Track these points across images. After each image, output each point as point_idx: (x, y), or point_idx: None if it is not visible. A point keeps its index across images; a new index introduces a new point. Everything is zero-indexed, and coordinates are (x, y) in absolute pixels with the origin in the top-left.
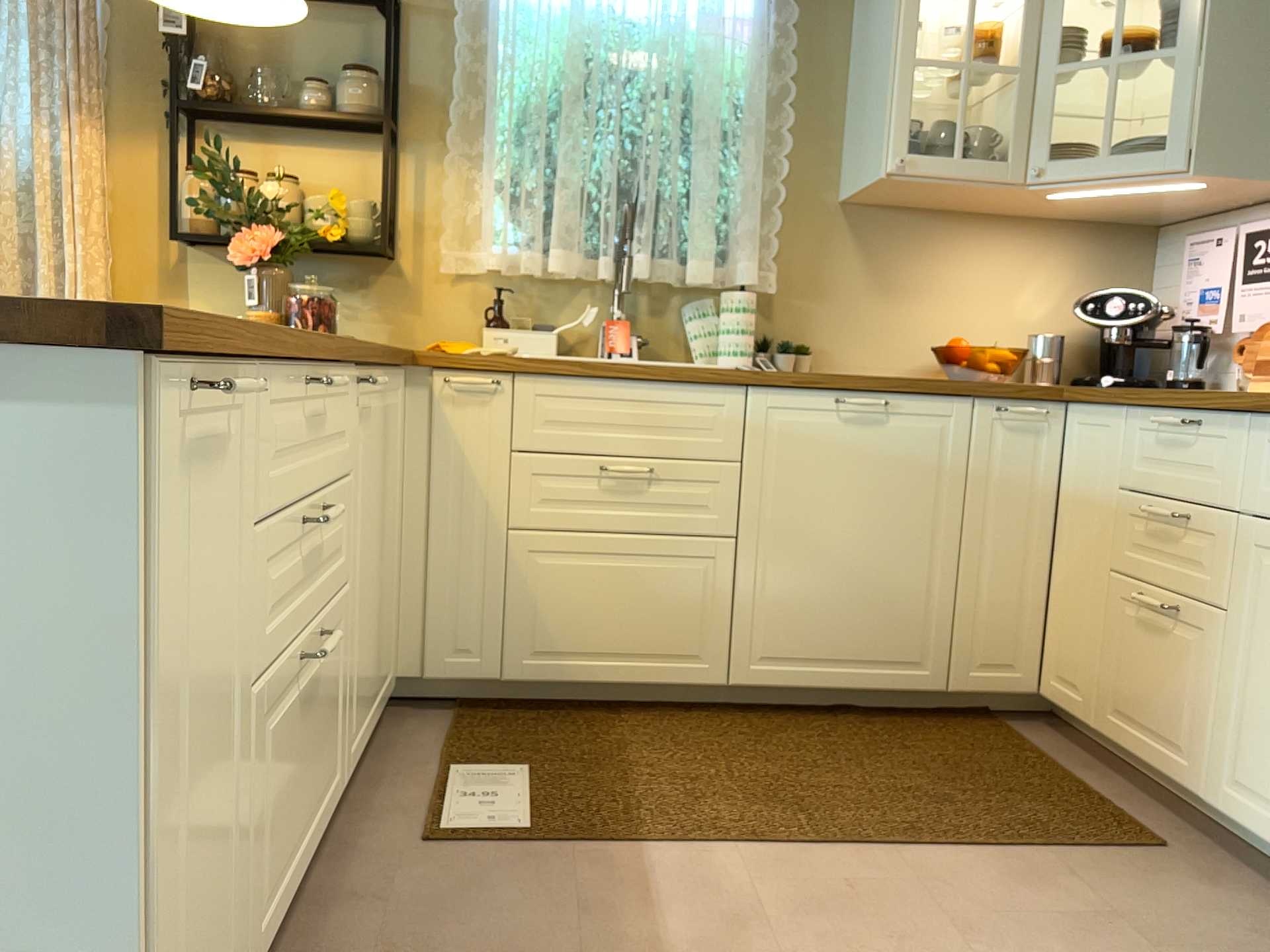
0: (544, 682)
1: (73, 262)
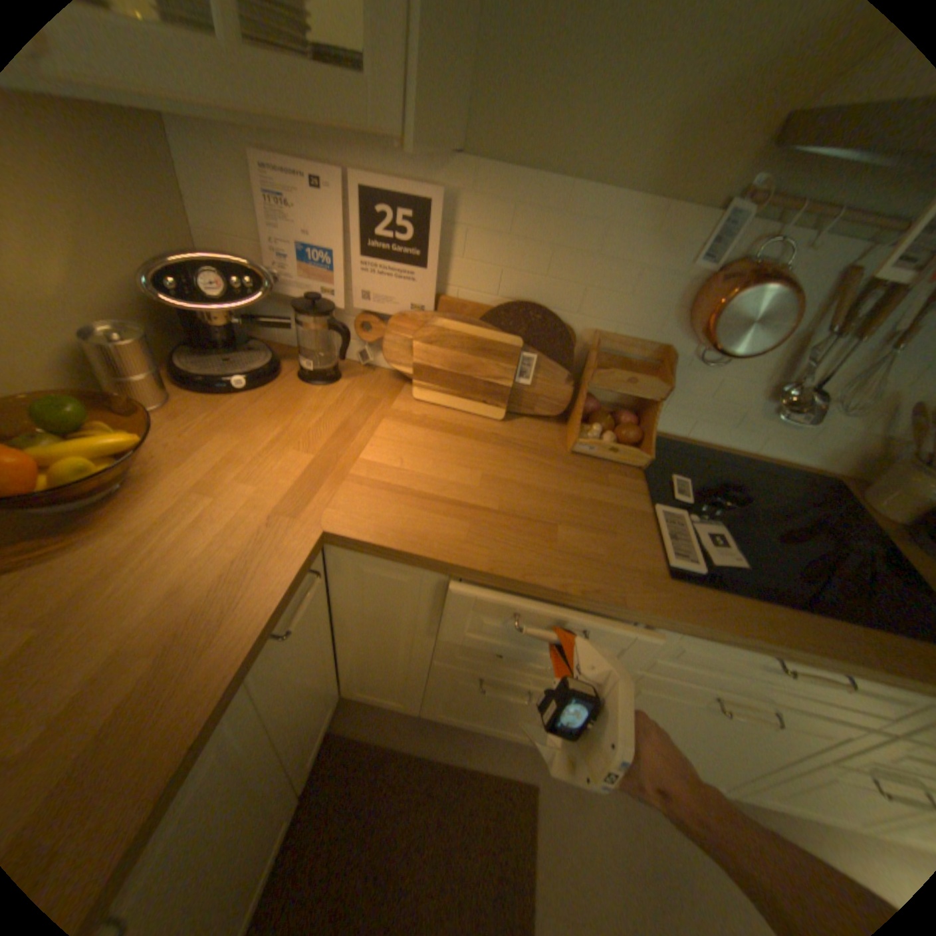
0: None
1: None
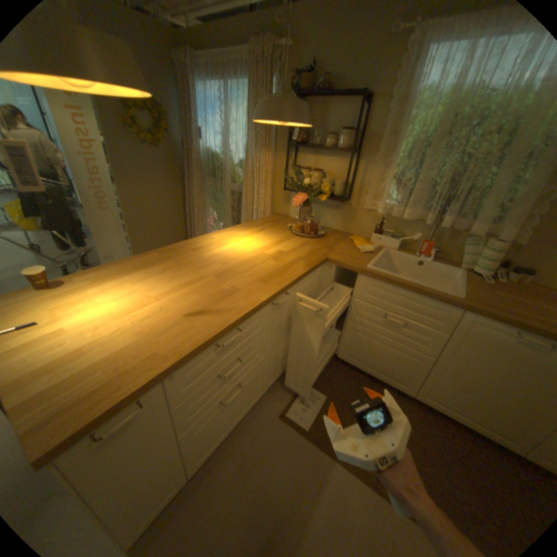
0: (350, 363)
1: (260, 194)
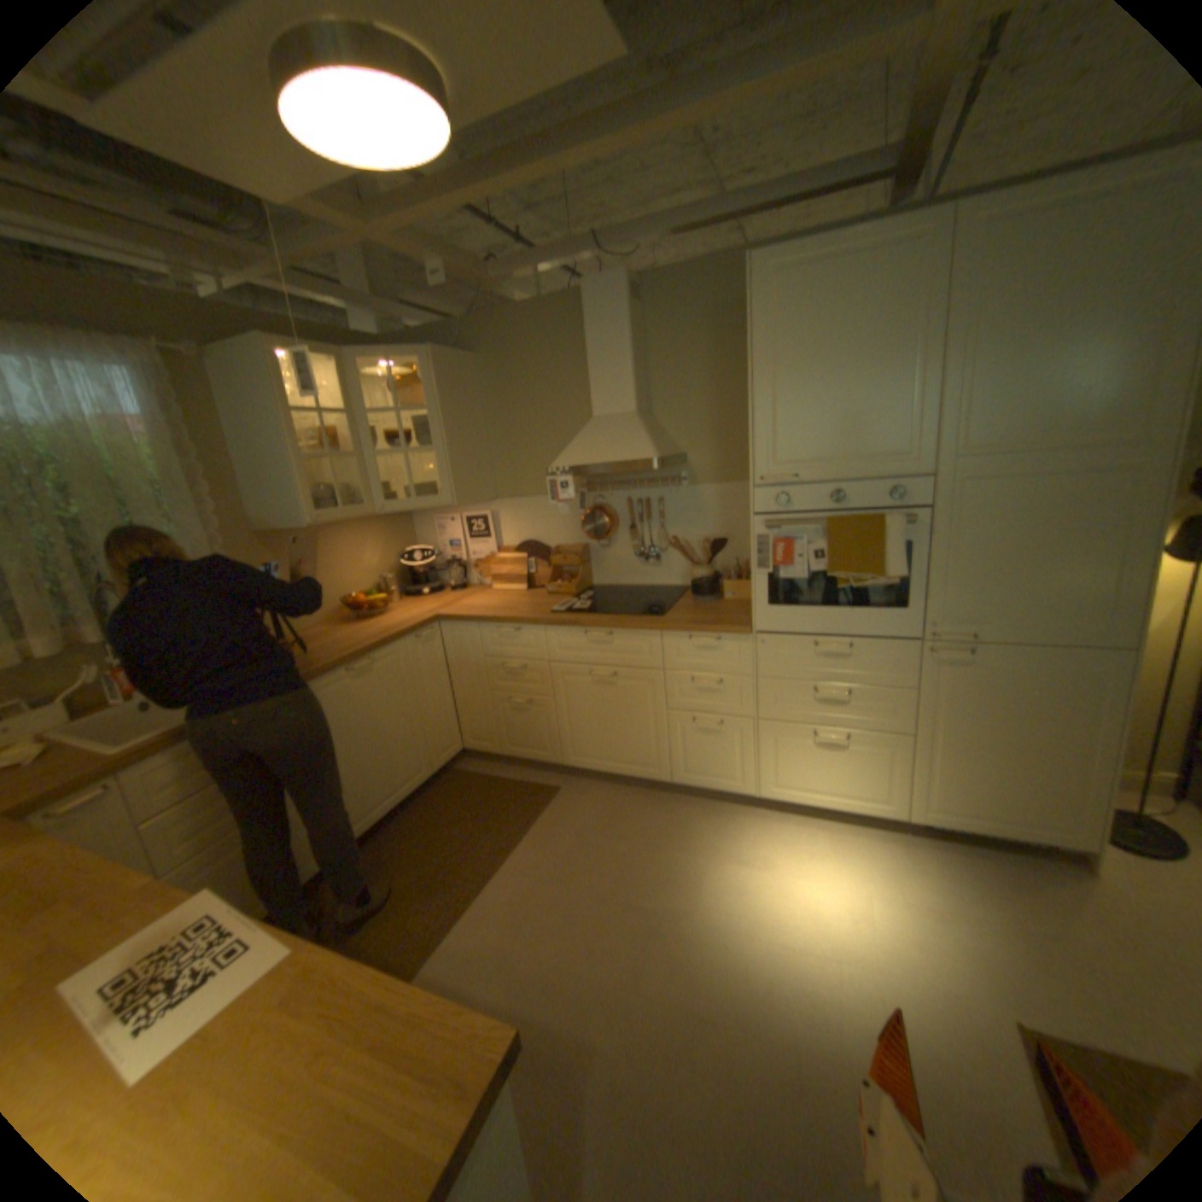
0: None
1: None
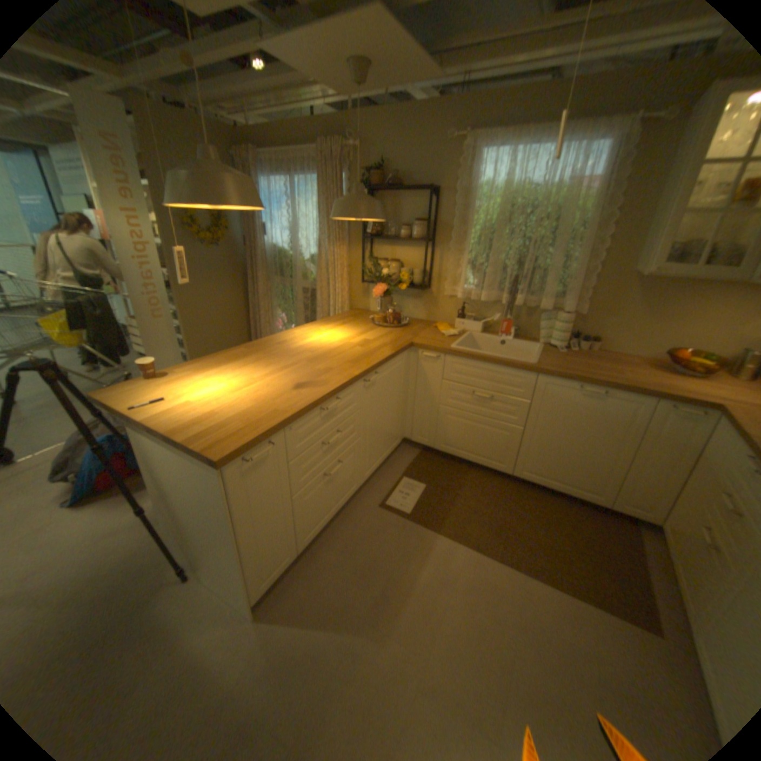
0: (446, 453)
1: (336, 289)
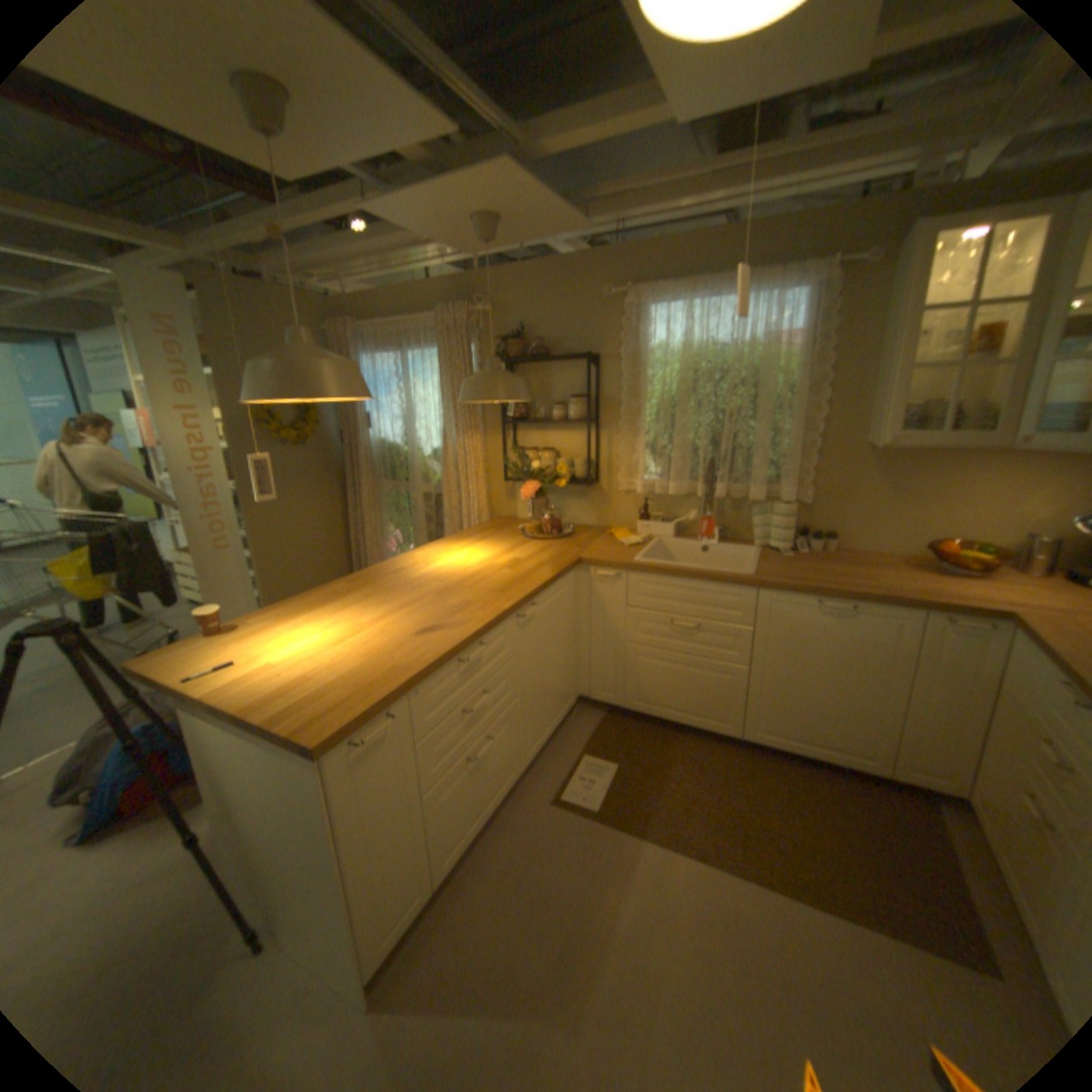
0: (643, 714)
1: (469, 493)
